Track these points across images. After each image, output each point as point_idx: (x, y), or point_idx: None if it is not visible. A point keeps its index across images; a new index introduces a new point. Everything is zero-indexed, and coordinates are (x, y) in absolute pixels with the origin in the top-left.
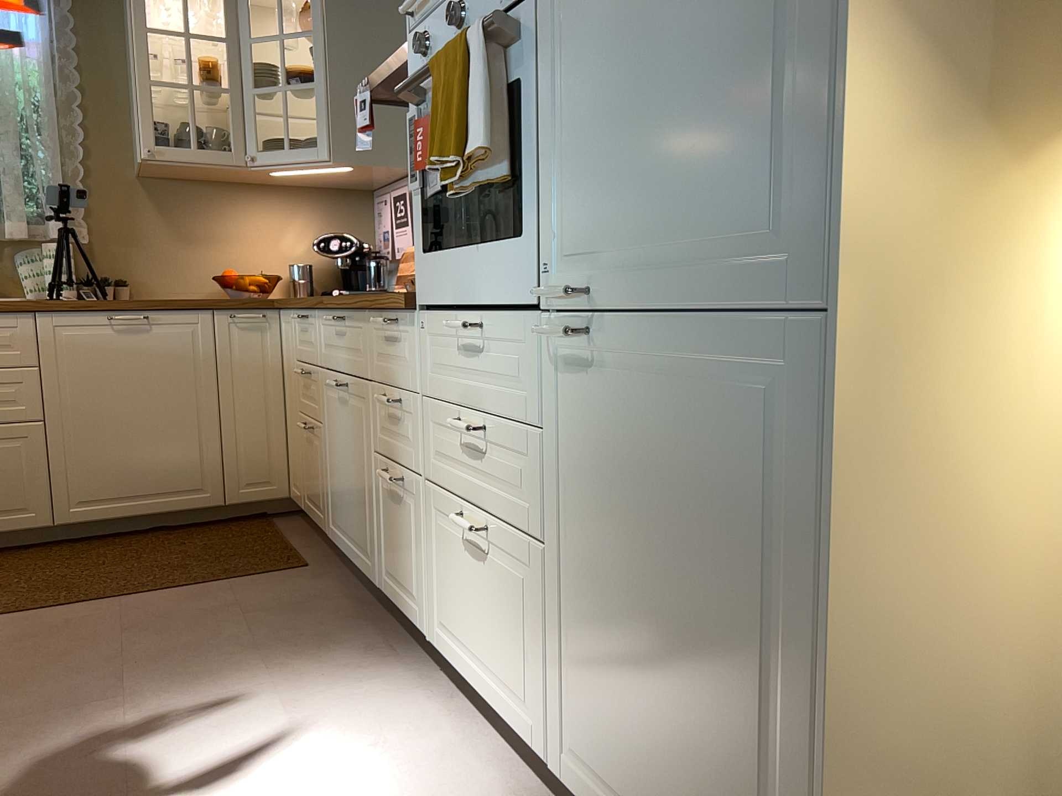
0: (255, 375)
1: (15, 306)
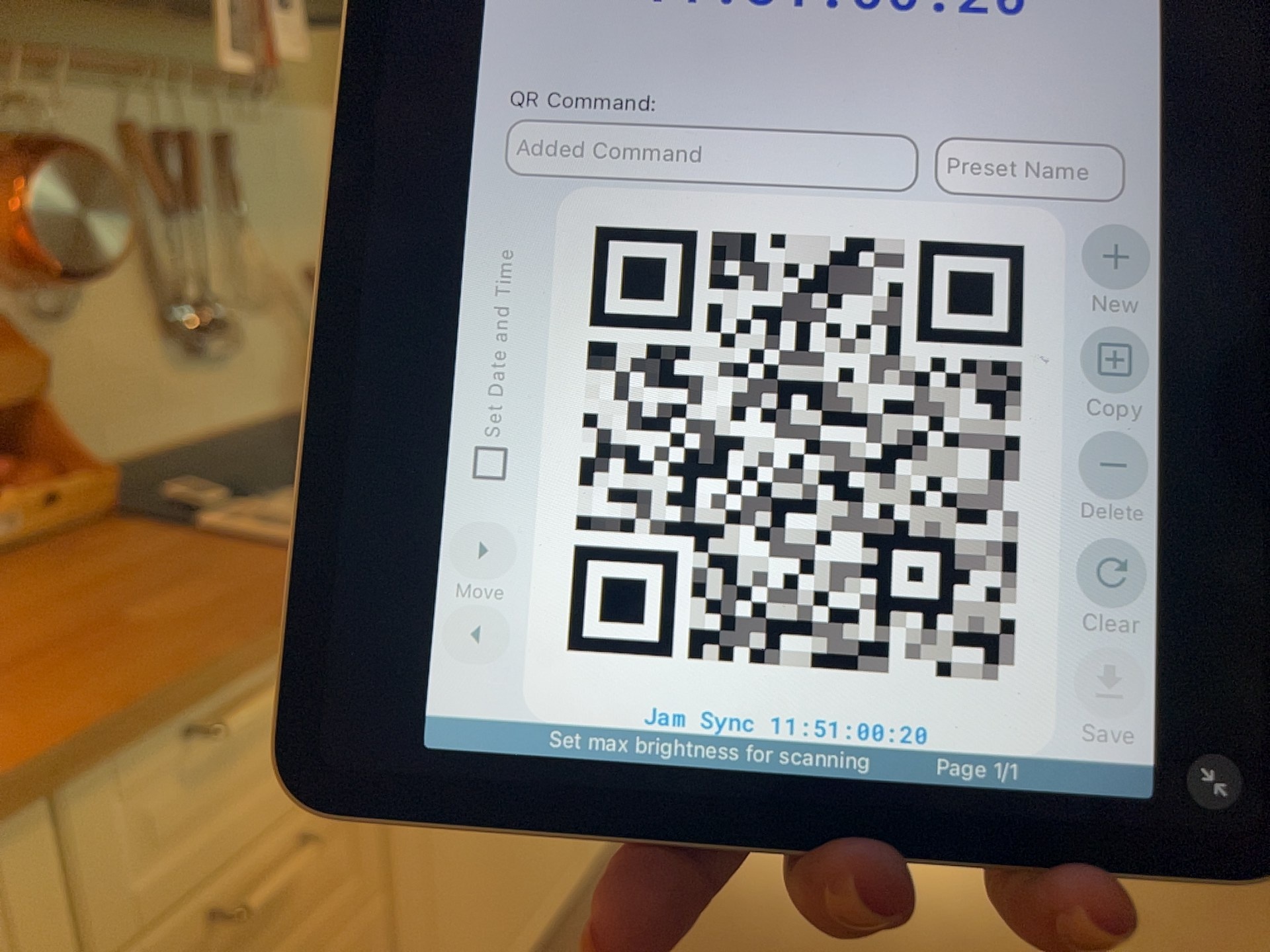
0: None
1: None
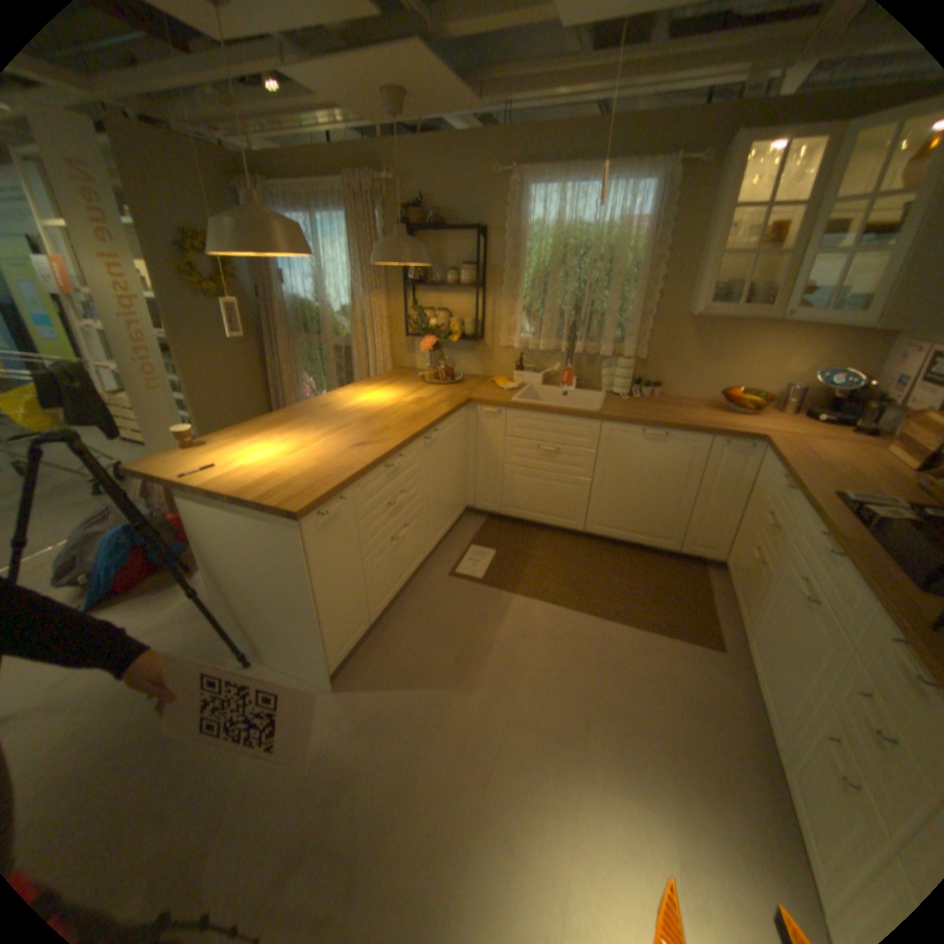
0: (730, 483)
1: (592, 416)
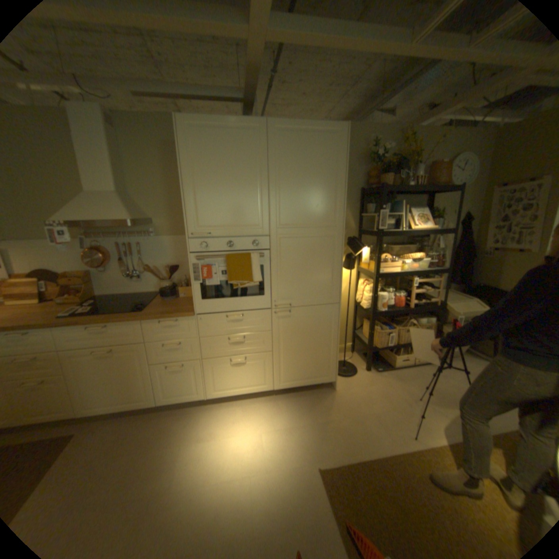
0: None
1: None
